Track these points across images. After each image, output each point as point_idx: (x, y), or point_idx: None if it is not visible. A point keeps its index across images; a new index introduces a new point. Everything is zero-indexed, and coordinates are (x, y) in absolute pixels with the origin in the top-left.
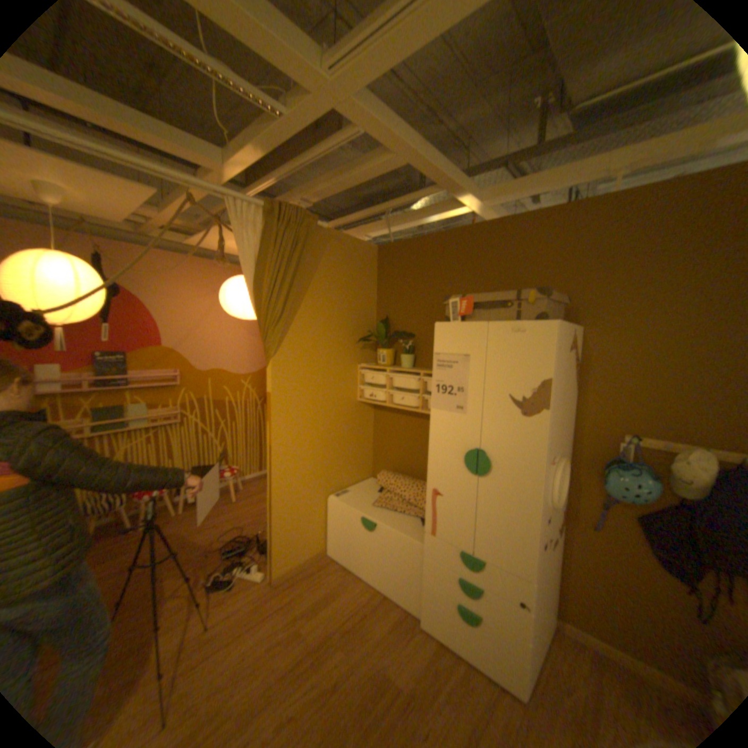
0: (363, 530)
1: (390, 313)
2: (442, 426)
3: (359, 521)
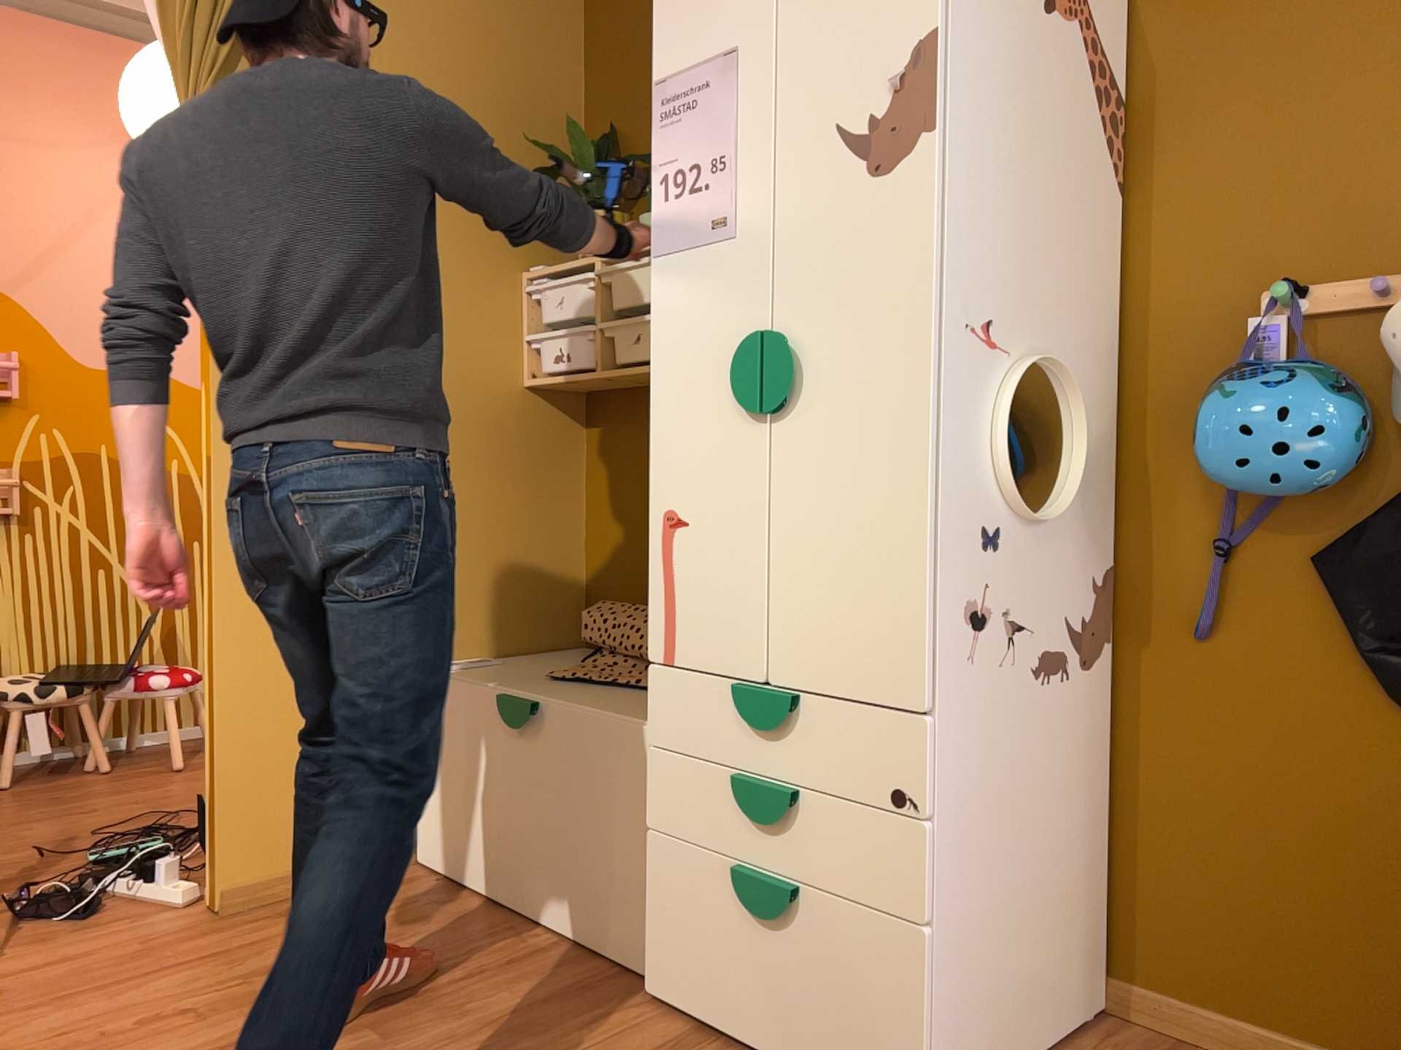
0: (504, 738)
1: (620, 116)
2: (679, 300)
3: (494, 713)
